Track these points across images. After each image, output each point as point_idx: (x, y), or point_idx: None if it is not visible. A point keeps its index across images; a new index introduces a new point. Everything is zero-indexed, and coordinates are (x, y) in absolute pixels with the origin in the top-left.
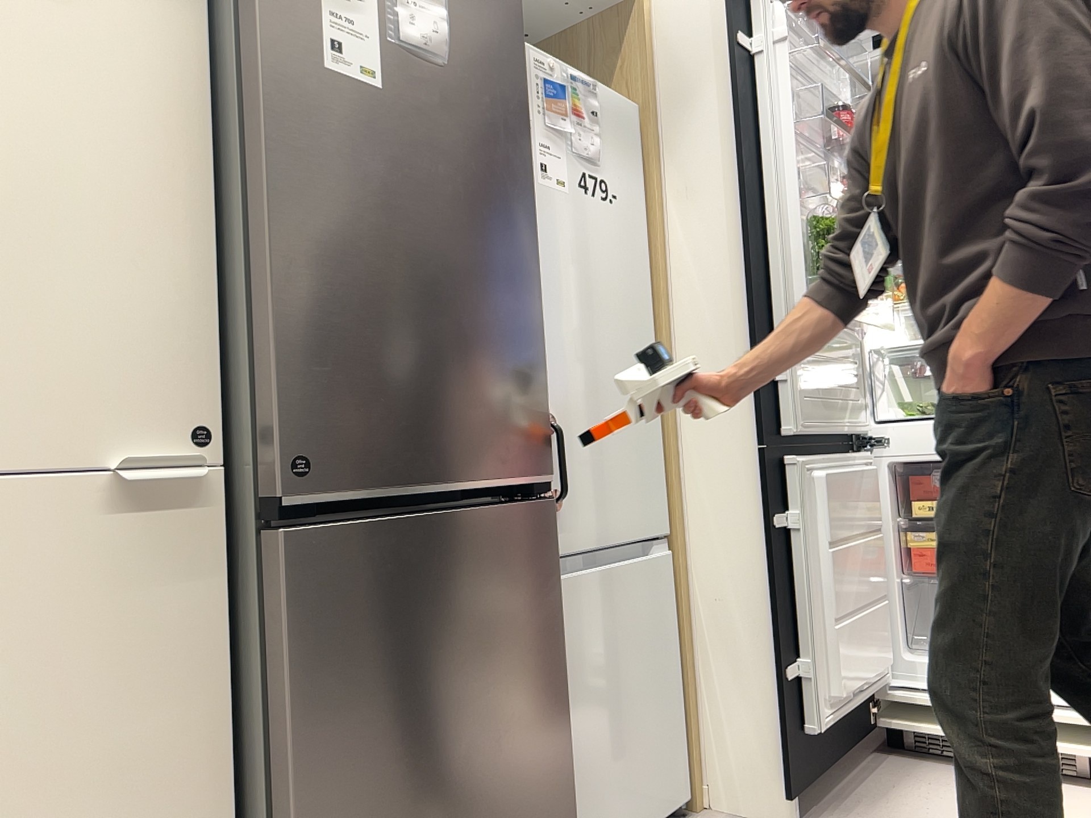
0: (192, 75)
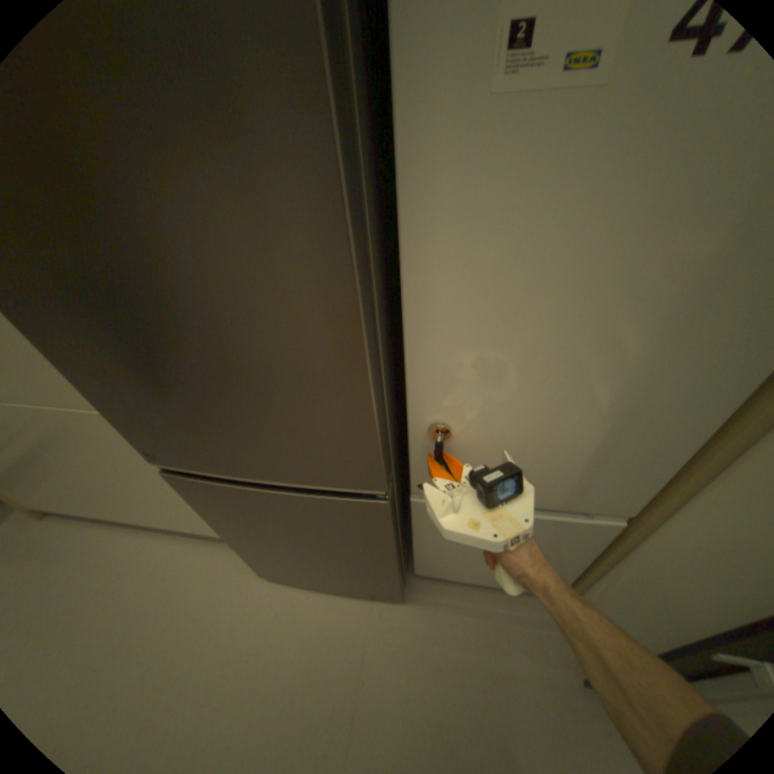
0: None
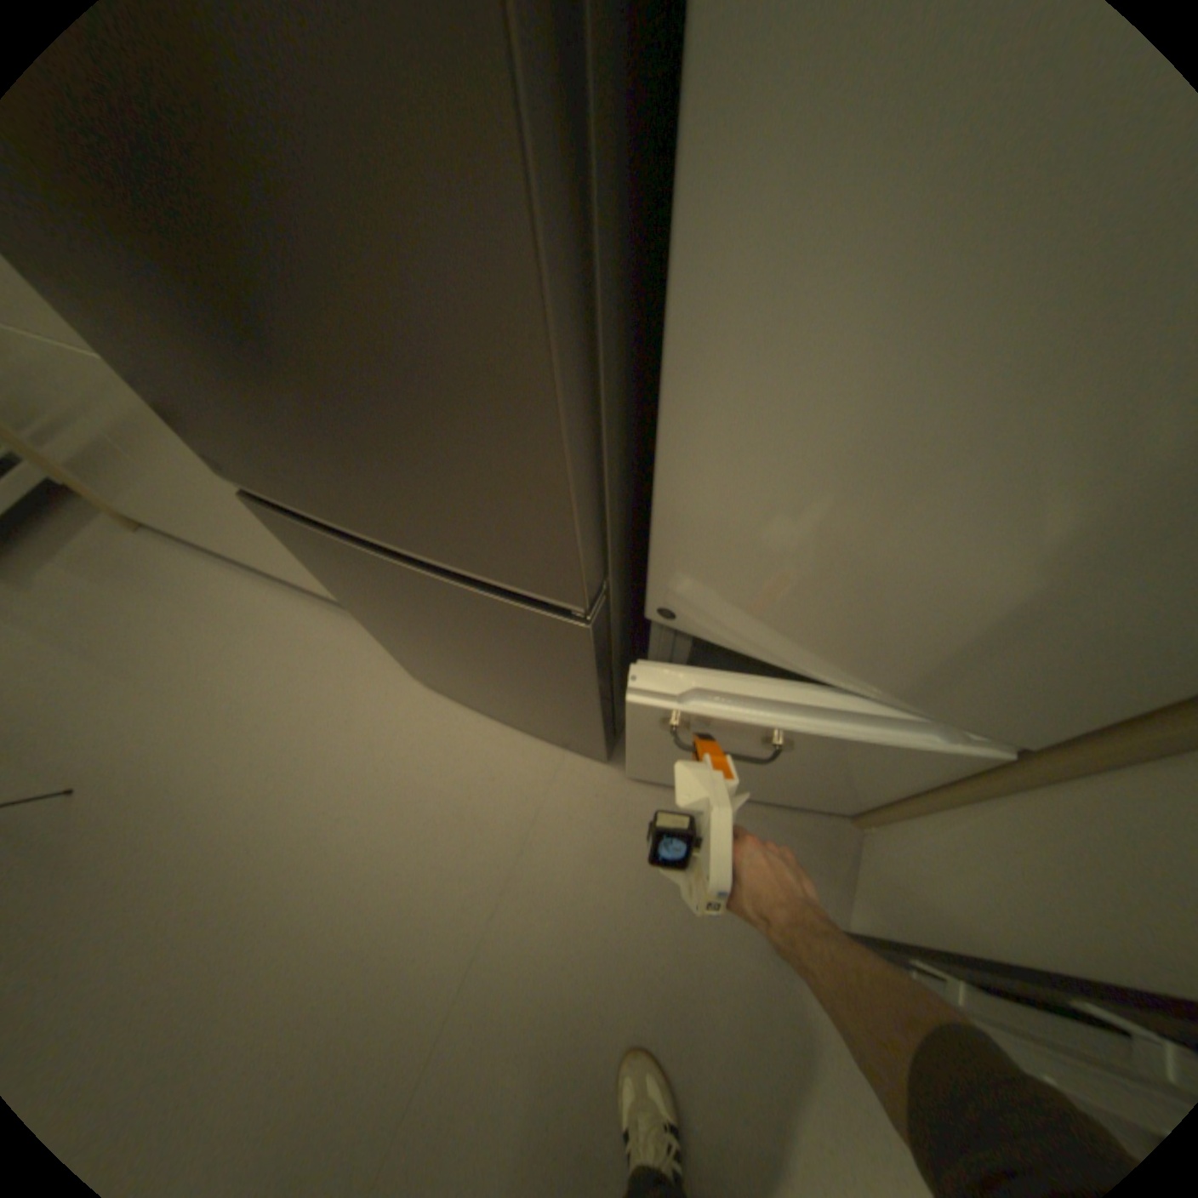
0: None
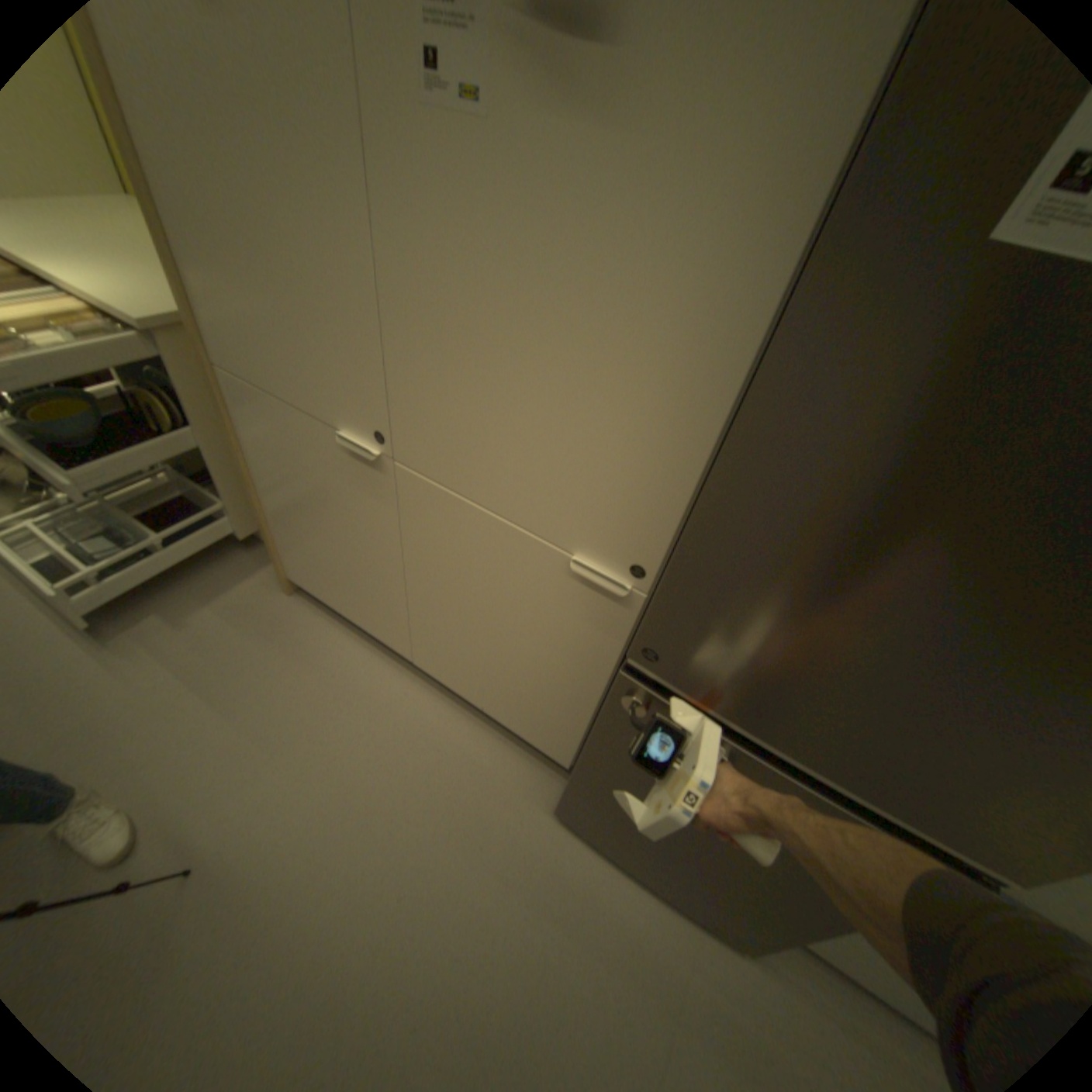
0: (799, 202)
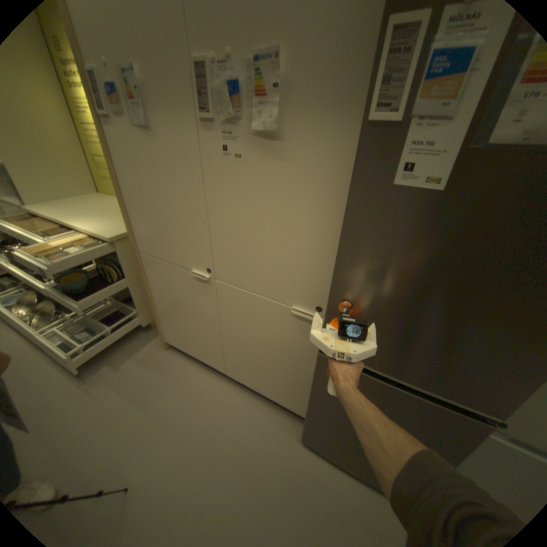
0: (345, 176)
